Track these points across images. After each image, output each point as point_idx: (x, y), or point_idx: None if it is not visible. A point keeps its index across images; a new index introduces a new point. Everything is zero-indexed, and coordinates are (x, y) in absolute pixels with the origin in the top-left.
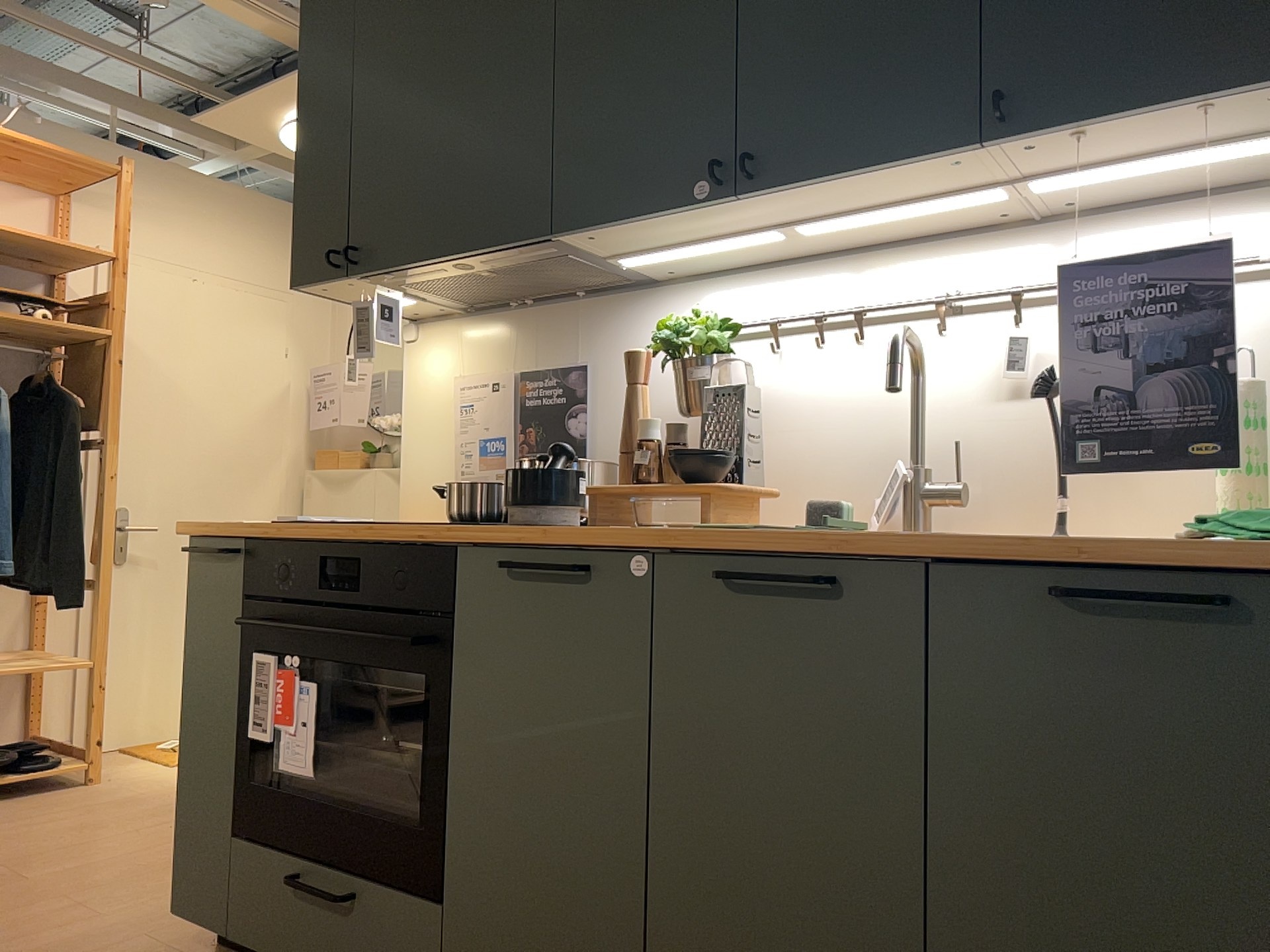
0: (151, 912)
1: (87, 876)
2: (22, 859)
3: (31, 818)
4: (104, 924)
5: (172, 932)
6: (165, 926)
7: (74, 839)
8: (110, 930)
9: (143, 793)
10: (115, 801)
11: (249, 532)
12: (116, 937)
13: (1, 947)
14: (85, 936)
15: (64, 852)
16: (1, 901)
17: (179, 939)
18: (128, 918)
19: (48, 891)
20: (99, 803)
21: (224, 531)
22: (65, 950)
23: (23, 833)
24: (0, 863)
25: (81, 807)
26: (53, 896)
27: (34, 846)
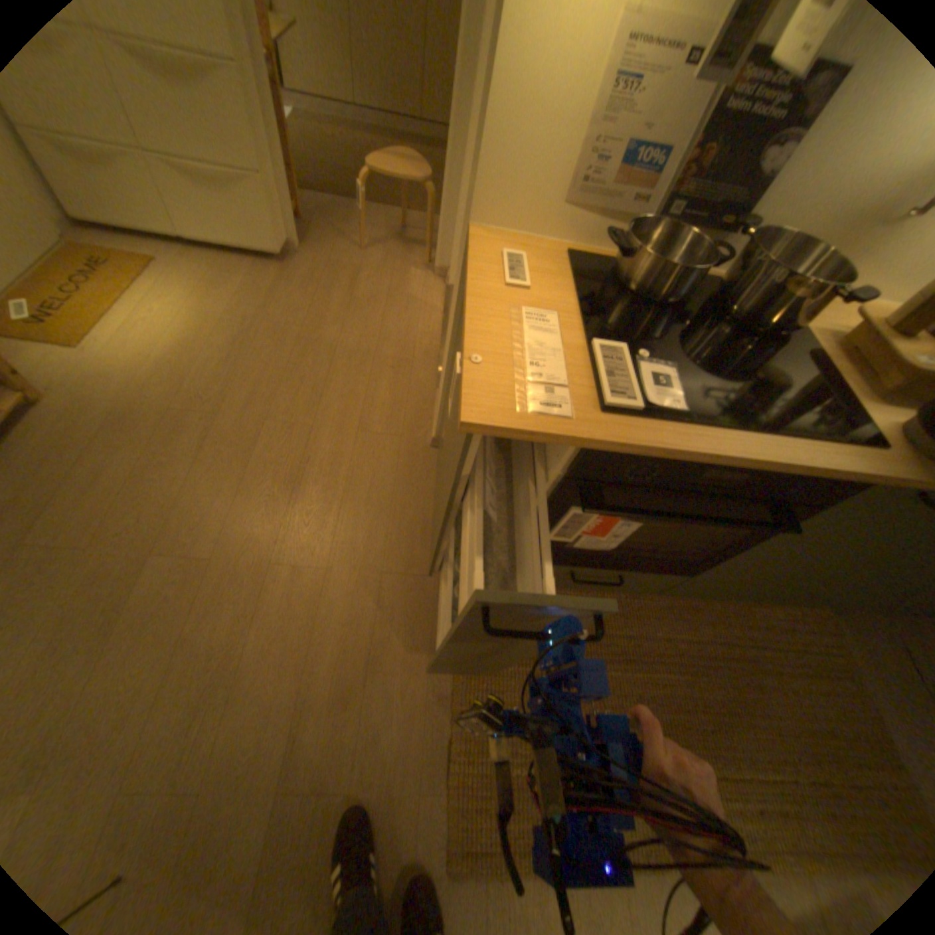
0: (352, 549)
1: (250, 534)
2: (162, 539)
3: (70, 481)
4: (340, 575)
5: (392, 561)
6: (378, 557)
7: (162, 494)
8: (354, 579)
9: (115, 403)
10: (109, 425)
11: (592, 436)
12: (368, 584)
13: (314, 635)
14: (348, 594)
15: (180, 513)
16: (231, 593)
17: (405, 565)
18: (346, 562)
19: (248, 564)
20: (99, 434)
21: (562, 441)
22: (357, 613)
23: (101, 505)
24: (152, 553)
25: (89, 444)
26: (262, 568)
27: (143, 518)
